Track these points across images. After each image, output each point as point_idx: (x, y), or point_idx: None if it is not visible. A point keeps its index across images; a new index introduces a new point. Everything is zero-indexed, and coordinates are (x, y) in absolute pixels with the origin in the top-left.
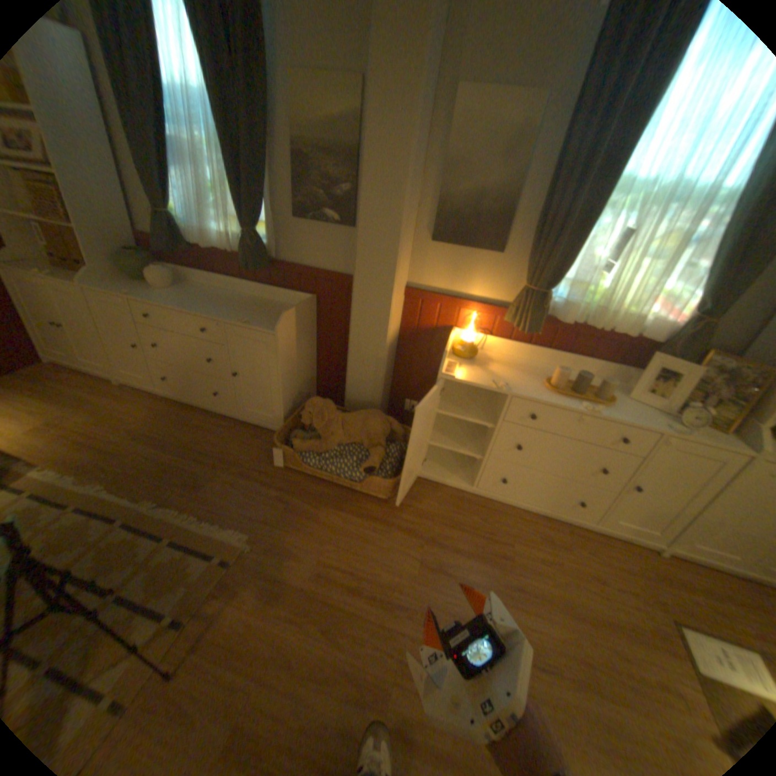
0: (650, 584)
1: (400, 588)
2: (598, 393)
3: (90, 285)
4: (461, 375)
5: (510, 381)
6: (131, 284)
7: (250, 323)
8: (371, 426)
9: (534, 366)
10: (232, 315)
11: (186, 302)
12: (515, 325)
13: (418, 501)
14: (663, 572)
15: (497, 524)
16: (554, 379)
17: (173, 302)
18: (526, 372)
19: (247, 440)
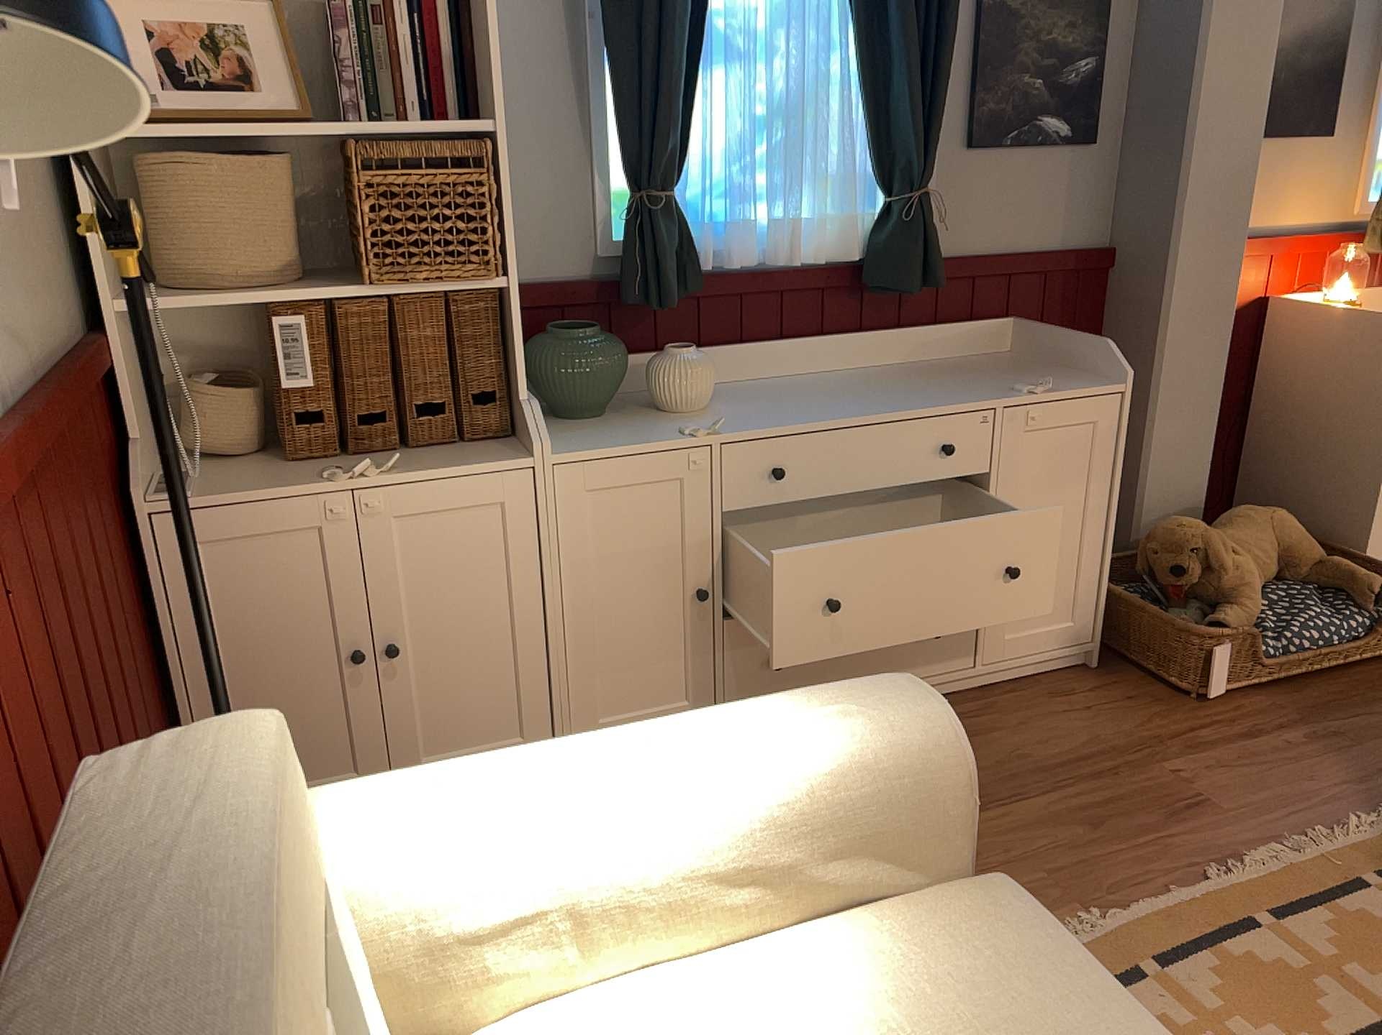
0: None
1: None
2: None
3: (560, 449)
4: None
5: None
6: (609, 422)
7: (1049, 389)
8: (1288, 529)
9: None
10: (982, 392)
11: (838, 405)
12: None
13: None
14: None
15: None
16: None
17: (829, 412)
18: None
19: (1062, 706)
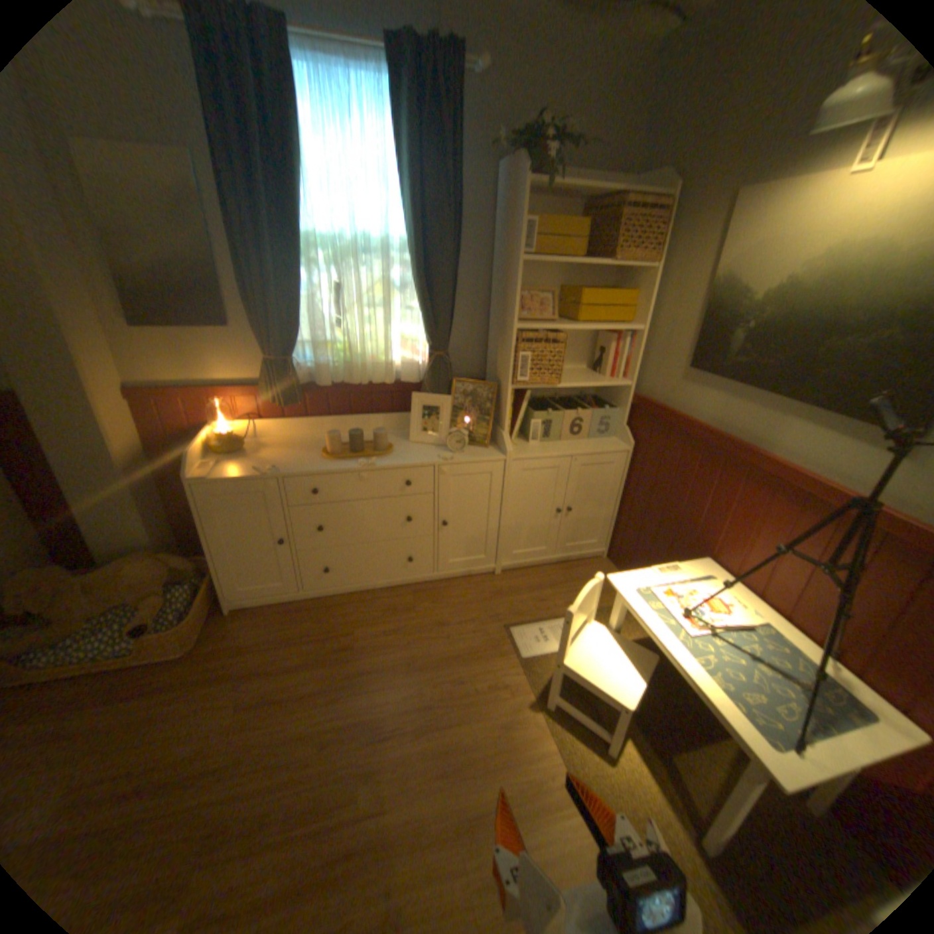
0: (485, 605)
1: (204, 753)
2: (375, 447)
3: None
4: (217, 474)
5: (282, 463)
6: None
7: None
8: (132, 576)
9: (317, 440)
10: None
11: None
12: (275, 402)
13: (232, 640)
14: (496, 588)
15: (335, 619)
16: (333, 446)
17: None
18: (306, 448)
19: None
